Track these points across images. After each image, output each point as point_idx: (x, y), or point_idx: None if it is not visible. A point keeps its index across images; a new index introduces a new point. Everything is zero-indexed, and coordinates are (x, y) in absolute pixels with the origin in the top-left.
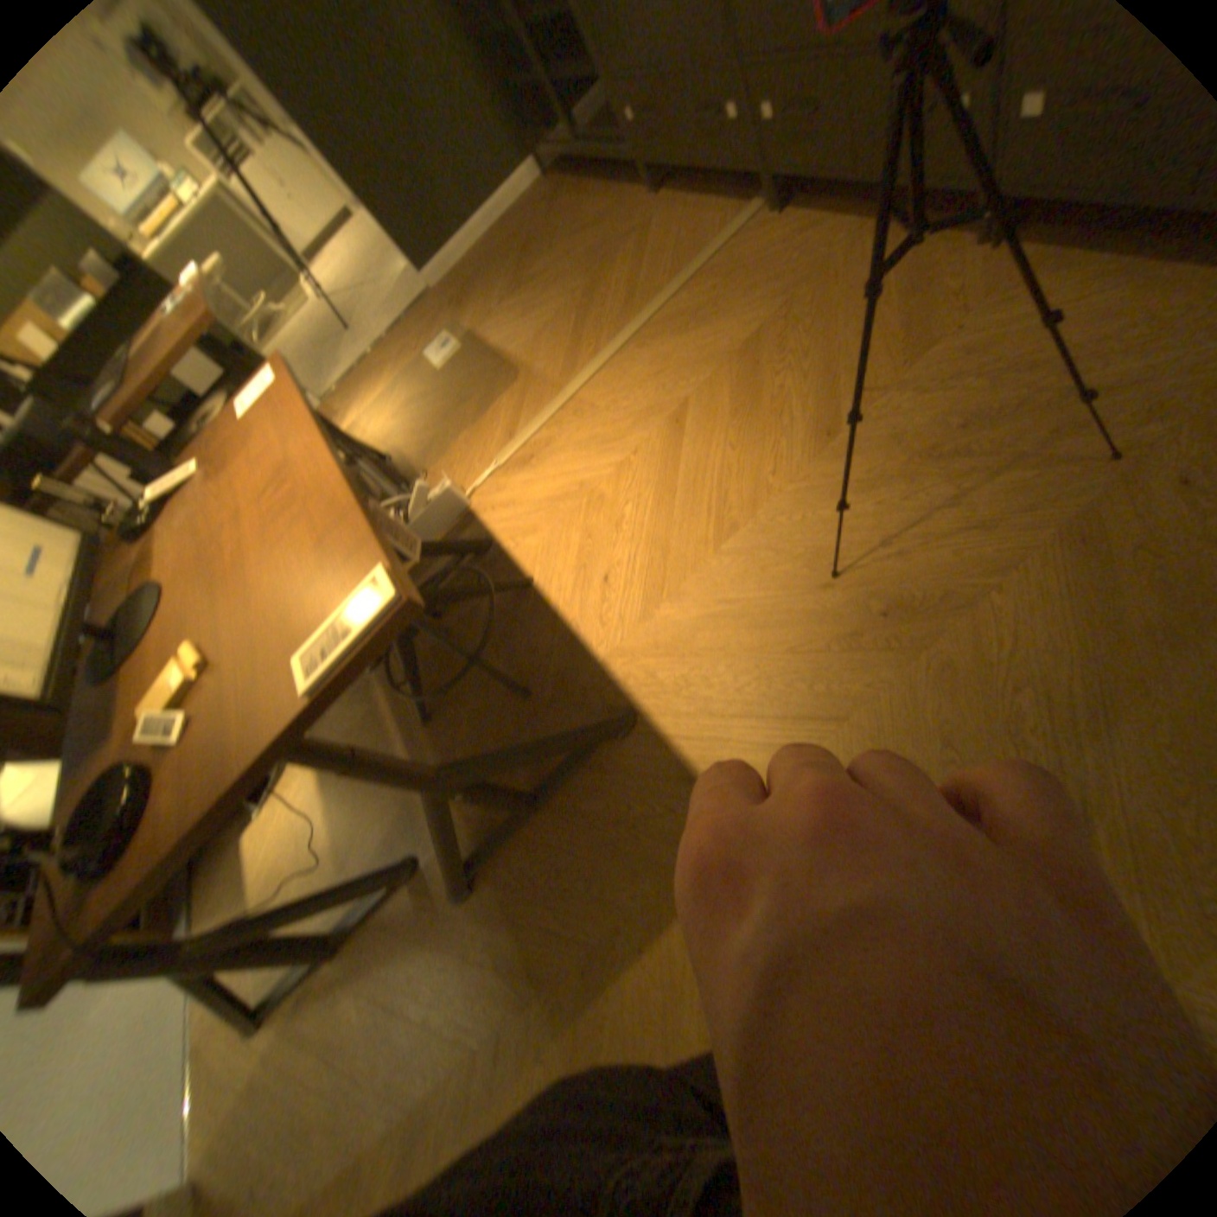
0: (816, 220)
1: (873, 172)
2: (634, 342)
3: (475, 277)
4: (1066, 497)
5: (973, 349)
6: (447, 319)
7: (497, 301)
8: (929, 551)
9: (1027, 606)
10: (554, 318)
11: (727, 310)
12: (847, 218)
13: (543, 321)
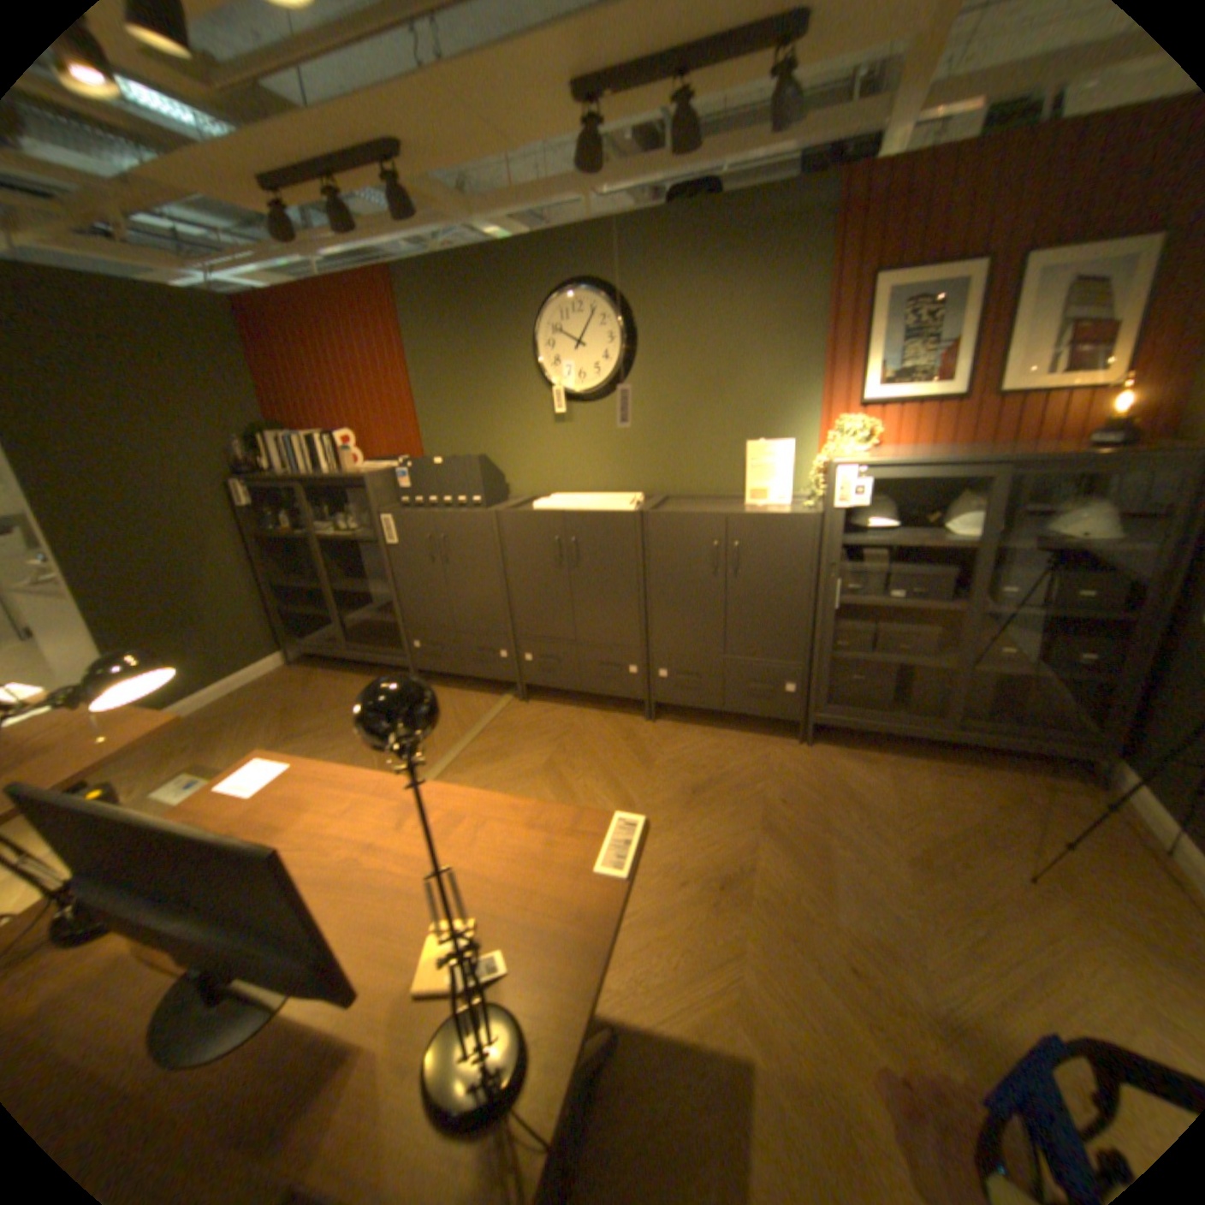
0: (552, 708)
1: (590, 689)
2: (450, 770)
3: (219, 729)
4: (751, 816)
5: (672, 762)
6: (184, 763)
7: (264, 747)
8: (717, 852)
9: (772, 864)
10: (352, 758)
11: (519, 749)
12: (571, 708)
13: (338, 760)
